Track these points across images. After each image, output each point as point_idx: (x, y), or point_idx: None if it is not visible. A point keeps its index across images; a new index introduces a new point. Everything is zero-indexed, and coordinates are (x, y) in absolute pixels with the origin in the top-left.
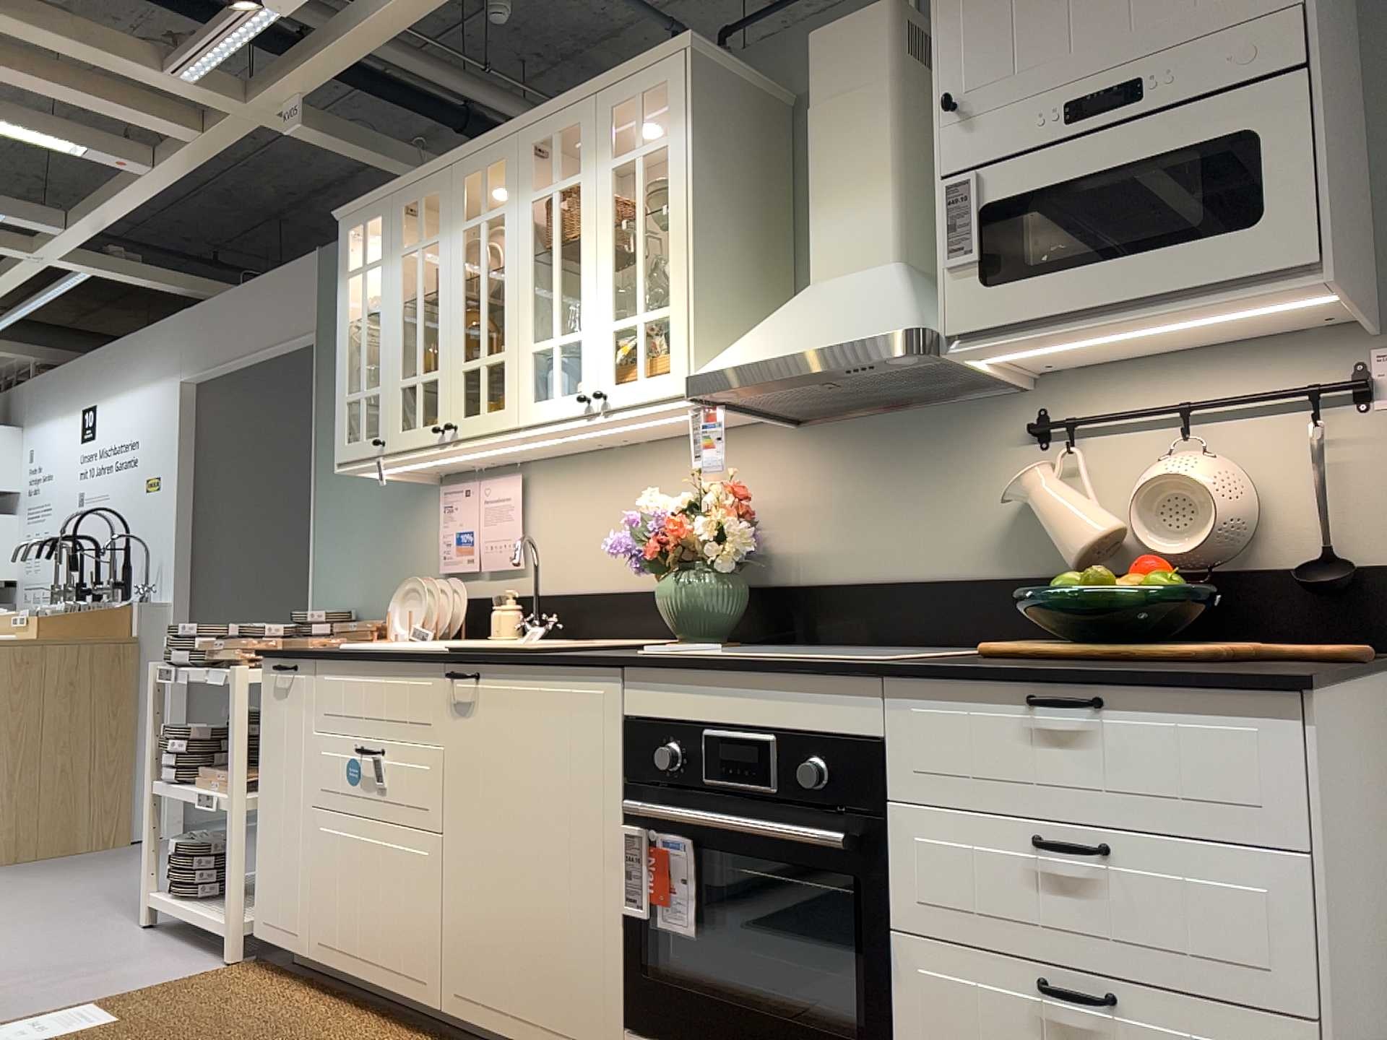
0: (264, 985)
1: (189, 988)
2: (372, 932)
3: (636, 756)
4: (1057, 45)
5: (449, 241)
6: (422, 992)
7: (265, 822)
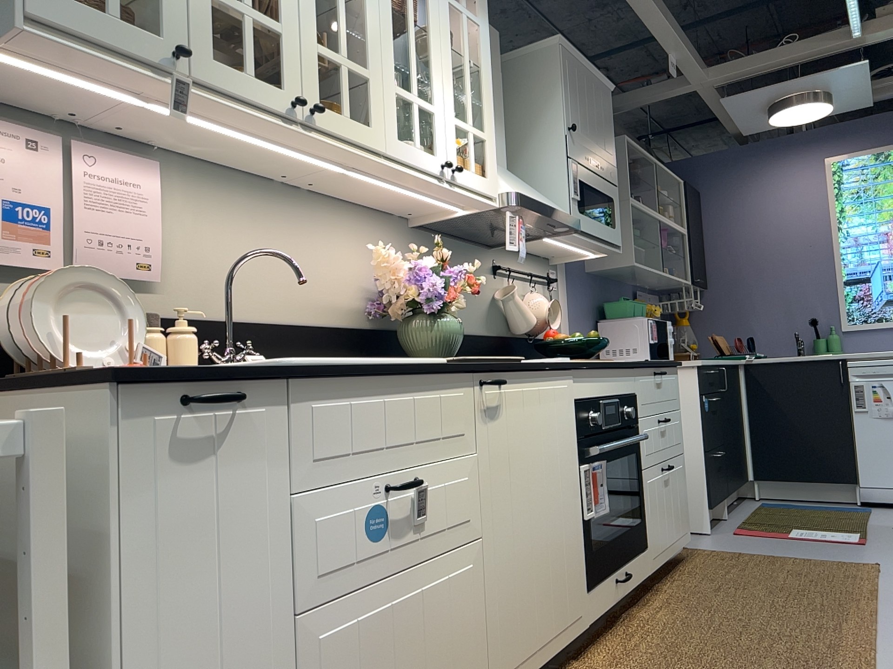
0: None
1: None
2: None
3: (581, 422)
4: (588, 133)
5: None
6: None
7: None
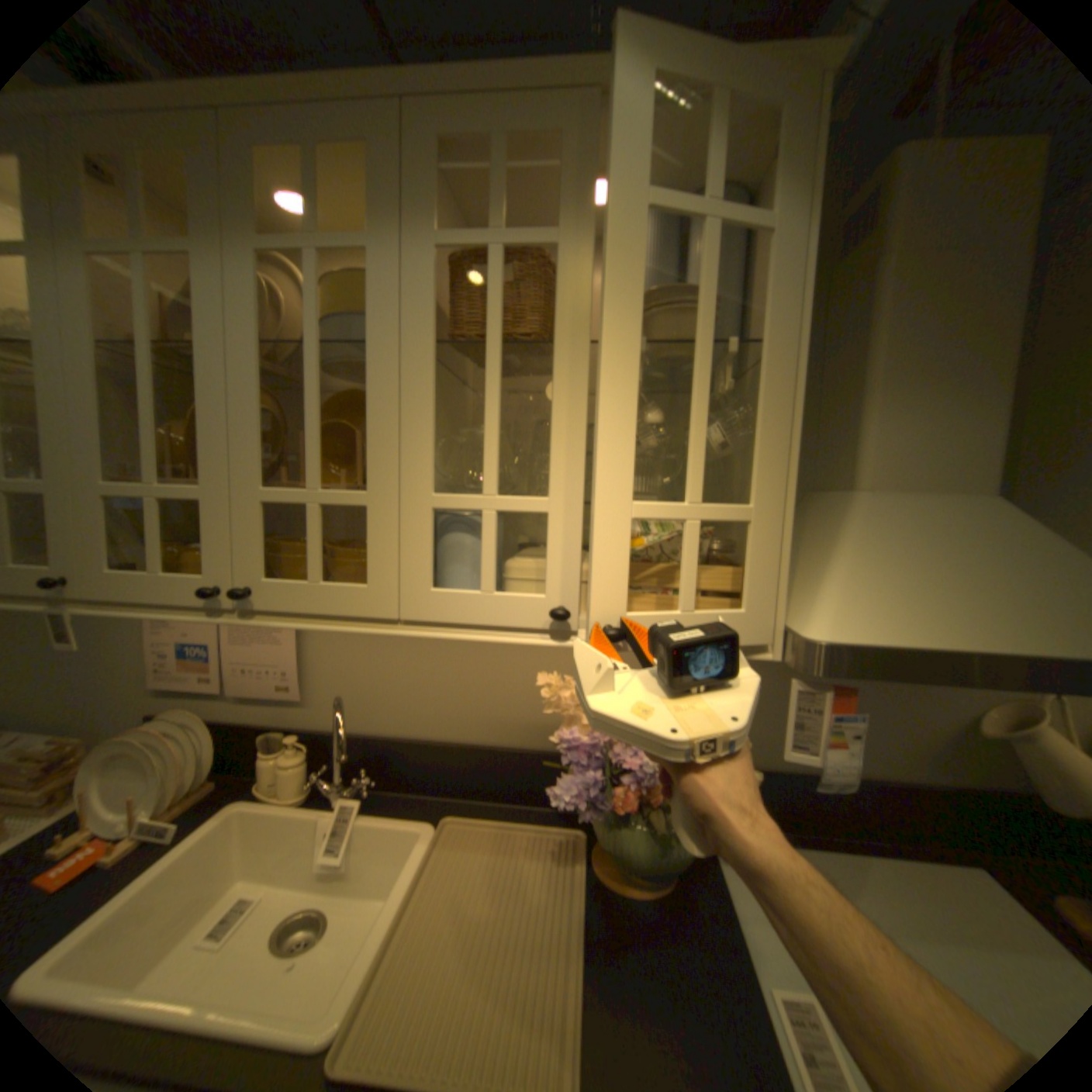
0: None
1: None
2: None
3: None
4: None
5: (216, 256)
6: None
7: None
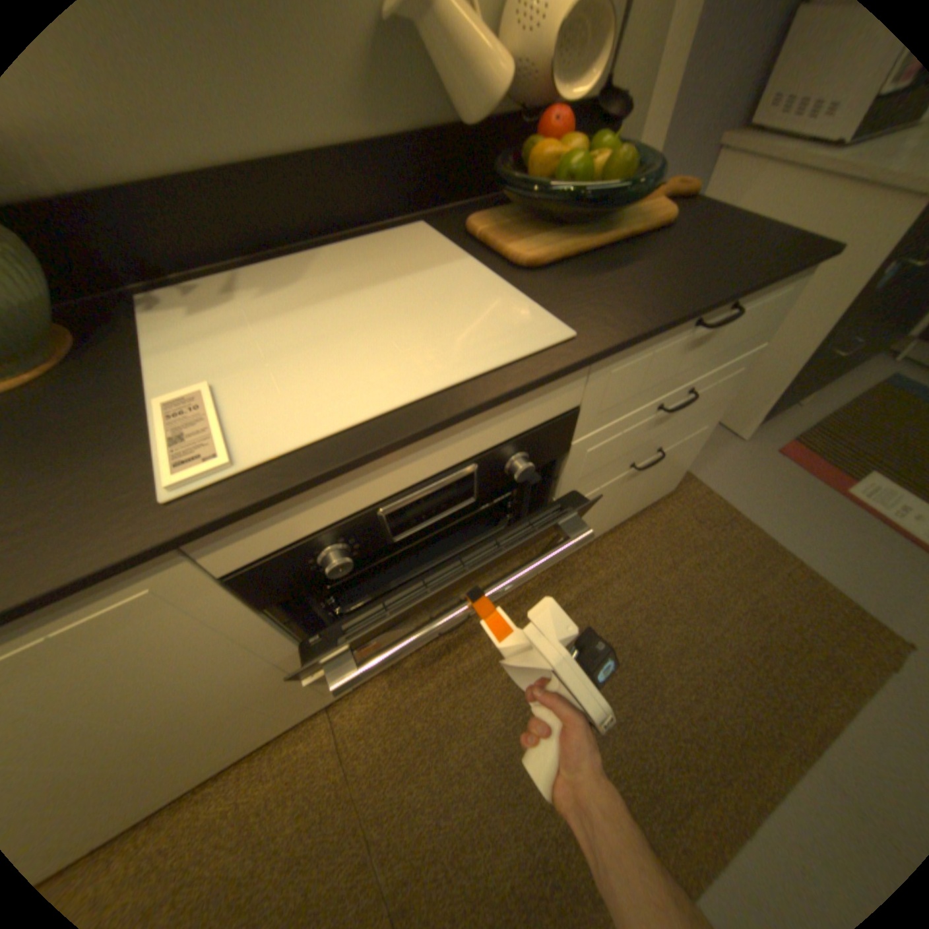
0: None
1: None
2: None
3: (266, 588)
4: None
5: None
6: None
7: None
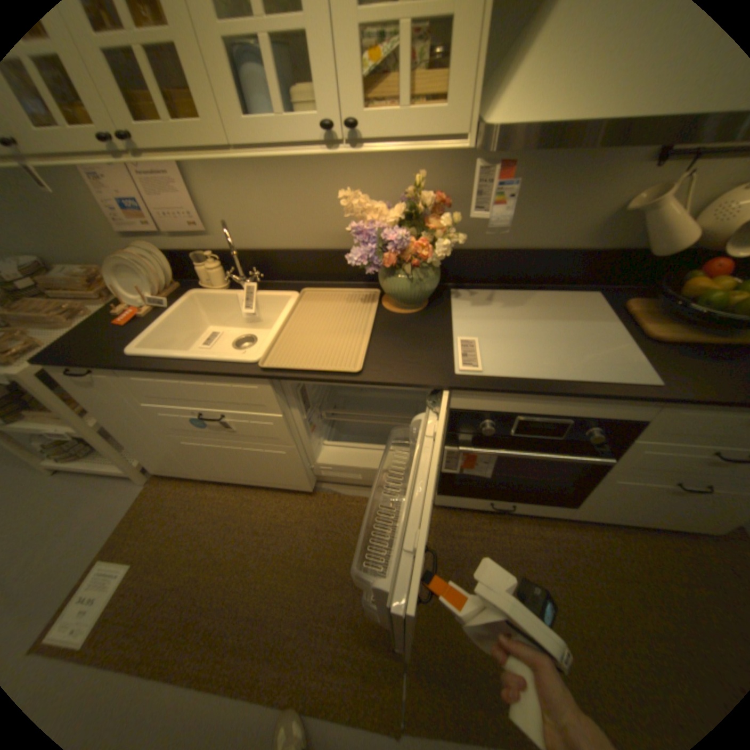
0: (181, 493)
1: (141, 517)
2: (251, 474)
3: (457, 423)
4: None
5: None
6: (298, 488)
7: (125, 440)
